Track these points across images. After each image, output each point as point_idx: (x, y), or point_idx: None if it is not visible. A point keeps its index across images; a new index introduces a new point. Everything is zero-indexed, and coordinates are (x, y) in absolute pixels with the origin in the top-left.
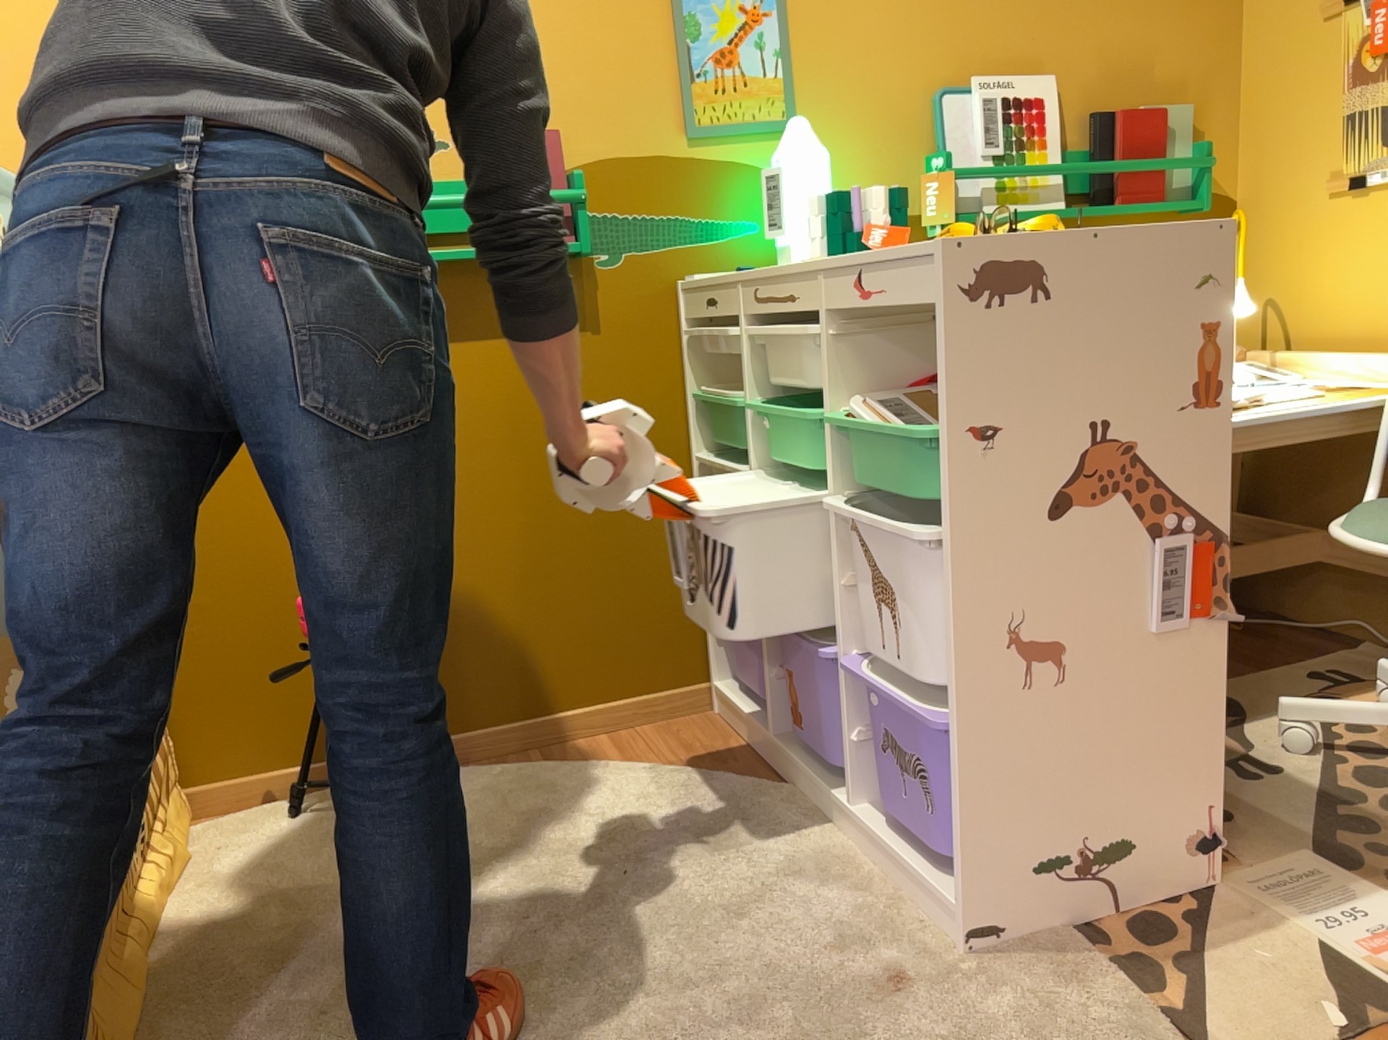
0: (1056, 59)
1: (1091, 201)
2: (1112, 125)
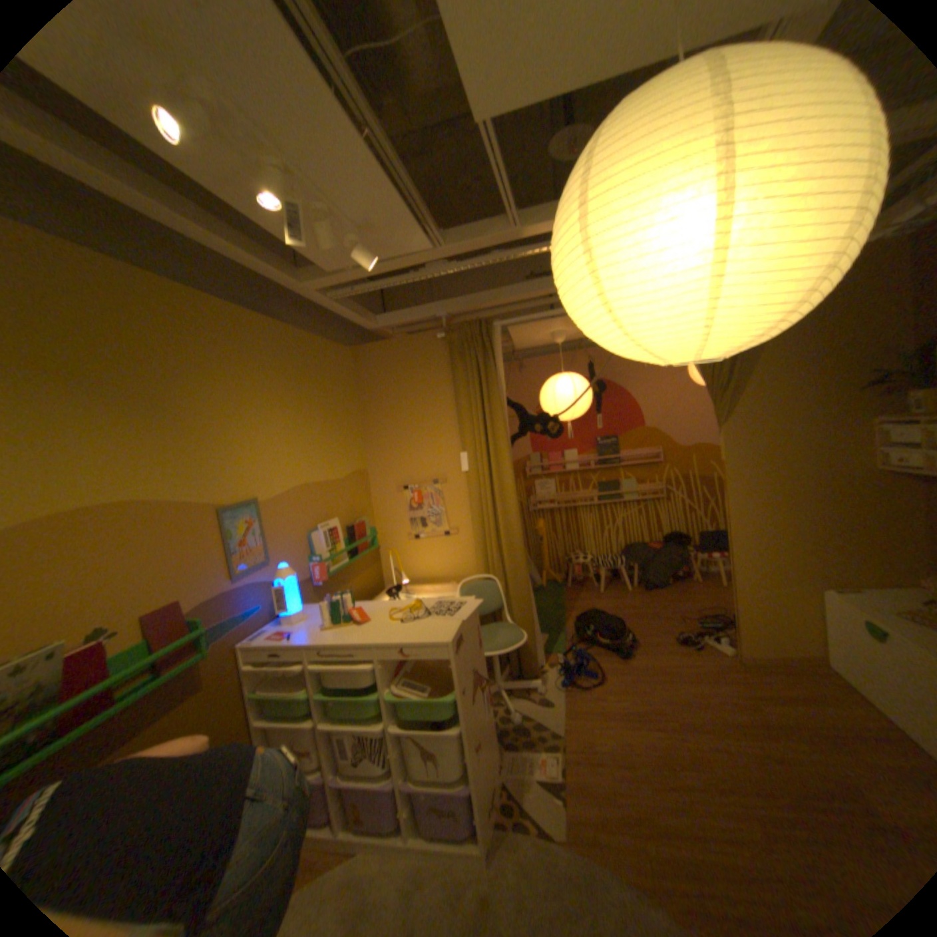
0: (335, 511)
1: (350, 553)
2: (353, 528)
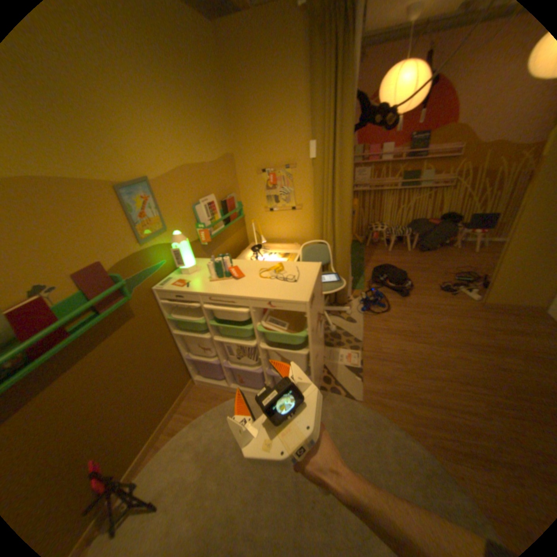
0: (211, 188)
1: (224, 220)
2: (226, 202)
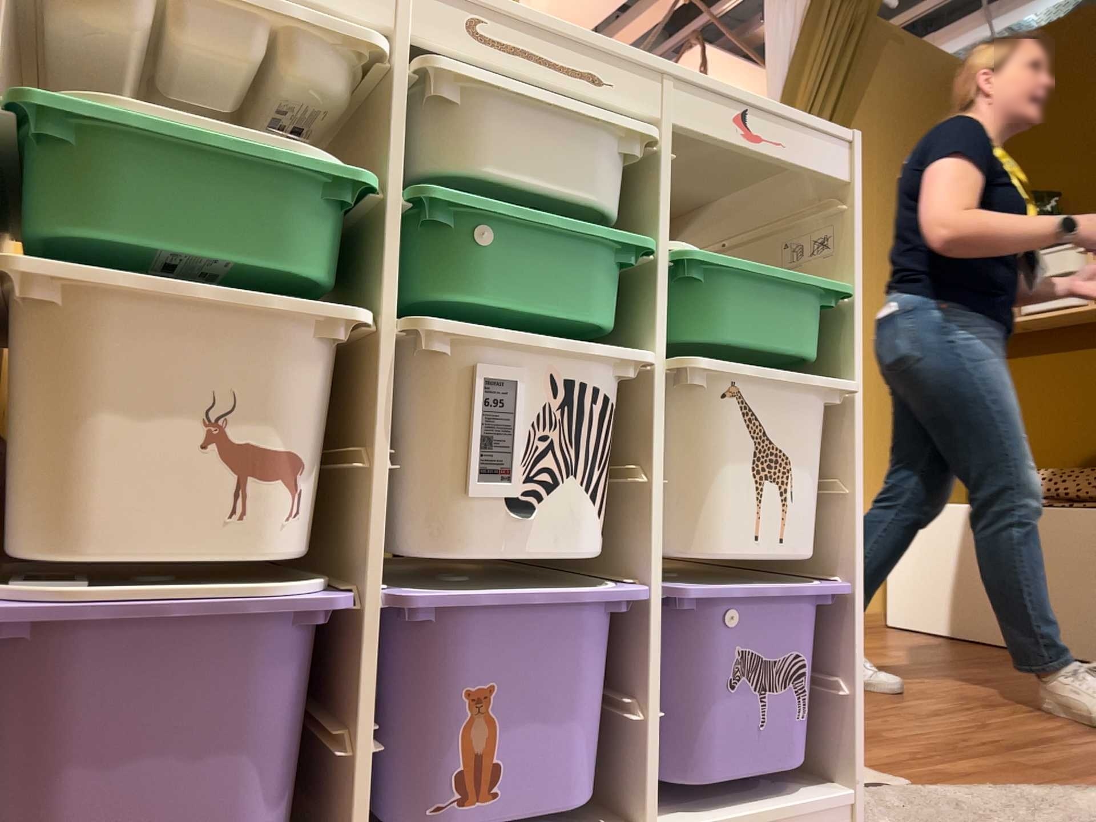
0: None
1: None
2: None
